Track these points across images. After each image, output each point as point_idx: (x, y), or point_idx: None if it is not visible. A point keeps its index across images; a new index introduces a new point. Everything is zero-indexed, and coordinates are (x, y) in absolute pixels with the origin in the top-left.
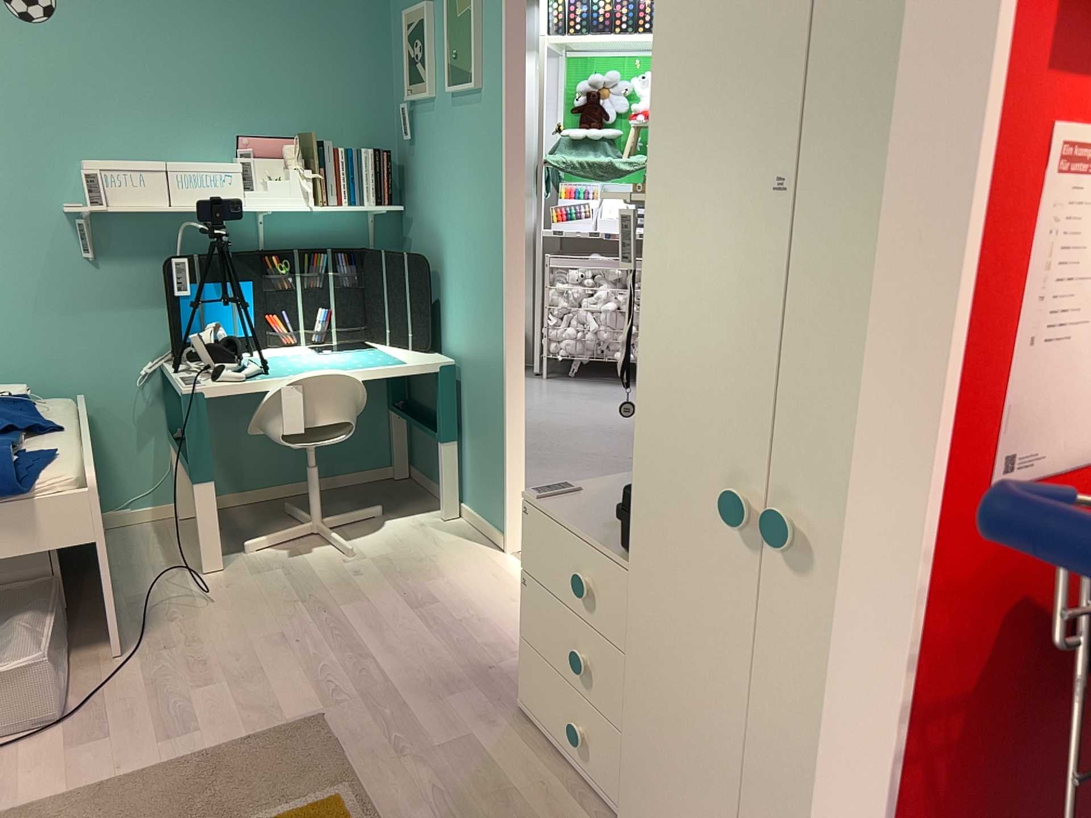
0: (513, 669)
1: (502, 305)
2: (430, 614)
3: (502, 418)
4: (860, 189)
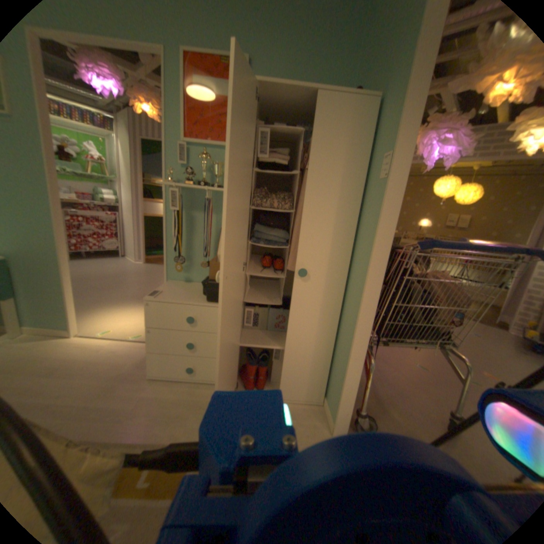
0: (128, 371)
1: (52, 228)
2: (62, 374)
3: (59, 280)
4: (322, 195)
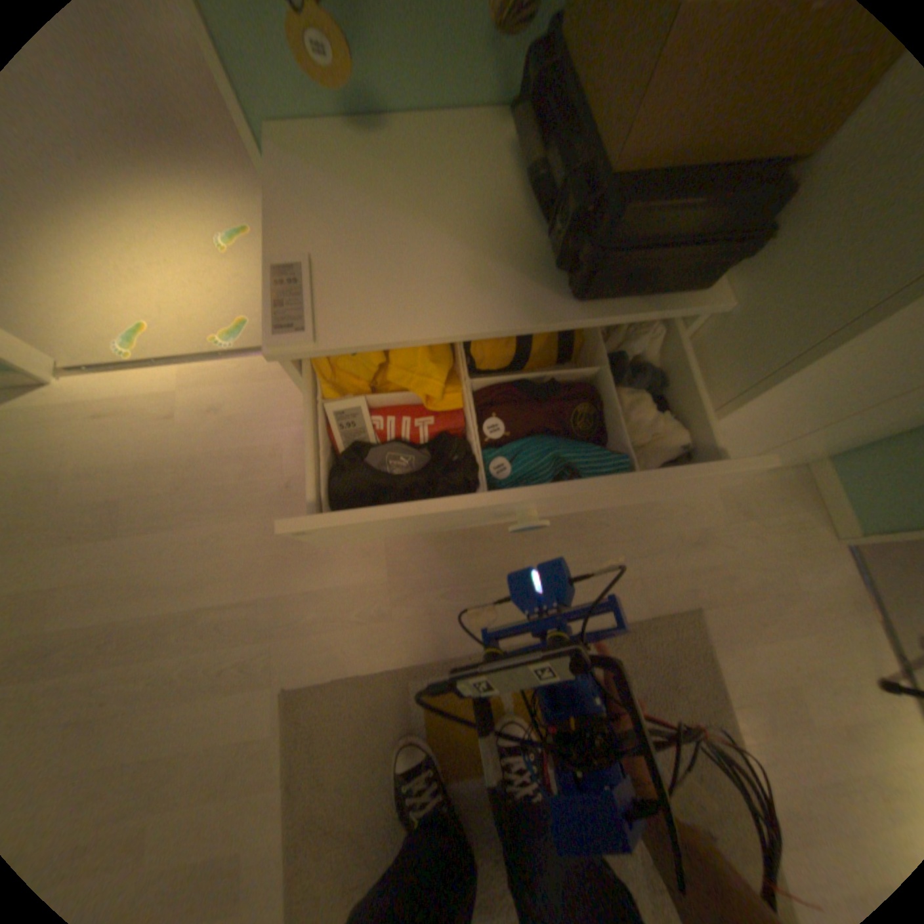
0: (299, 462)
1: None
2: (138, 515)
3: None
4: None
